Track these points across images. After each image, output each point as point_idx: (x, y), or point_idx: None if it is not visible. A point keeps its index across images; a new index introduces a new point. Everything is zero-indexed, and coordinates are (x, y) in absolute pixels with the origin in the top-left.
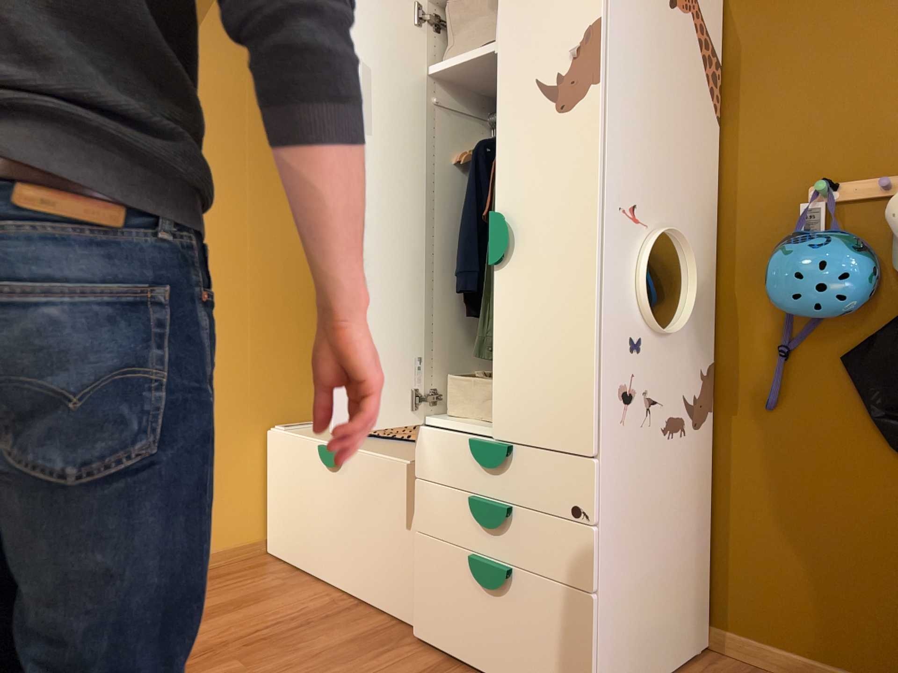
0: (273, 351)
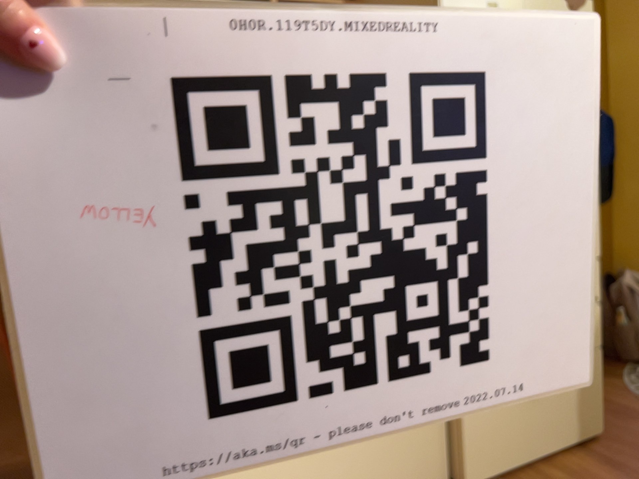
0: None
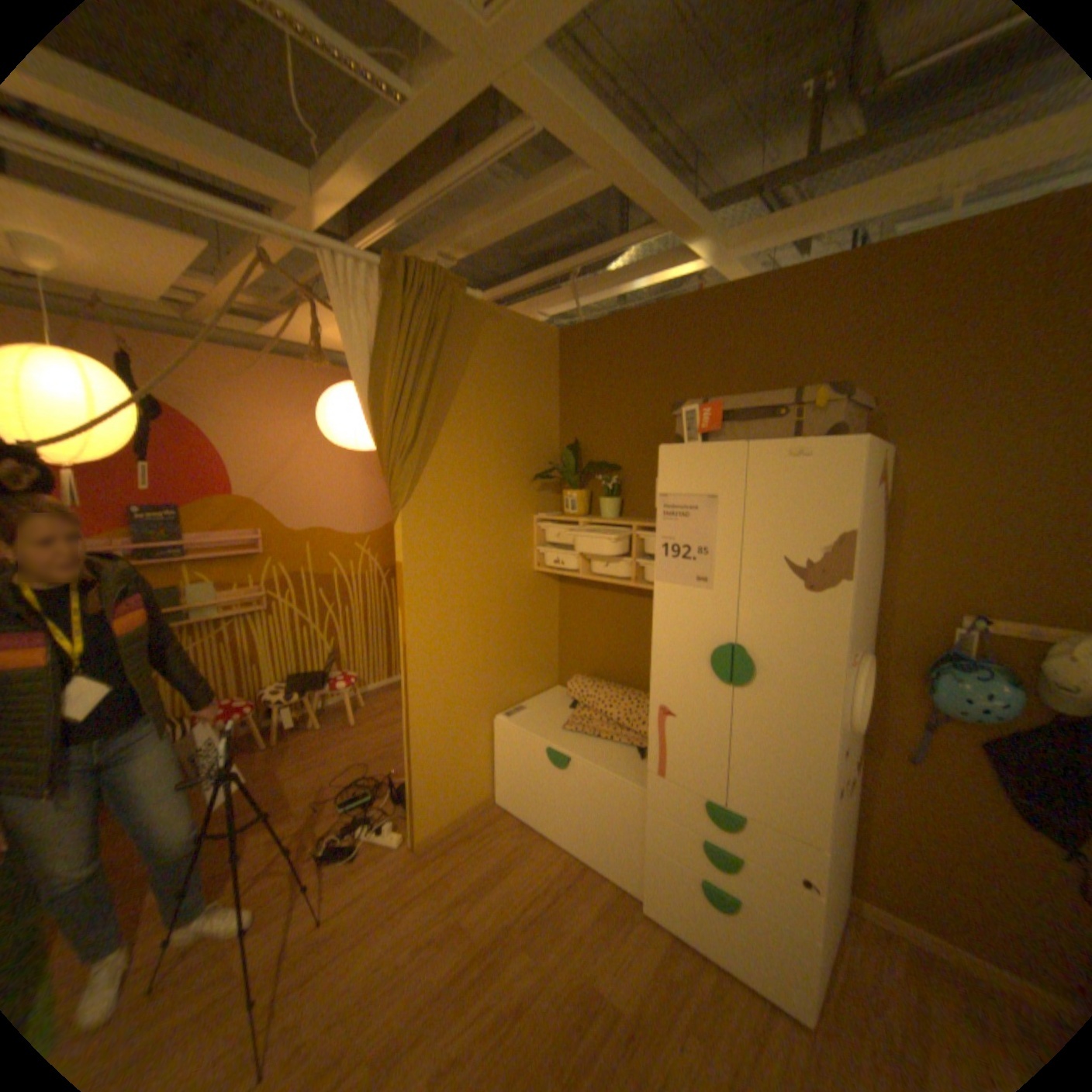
0: (496, 660)
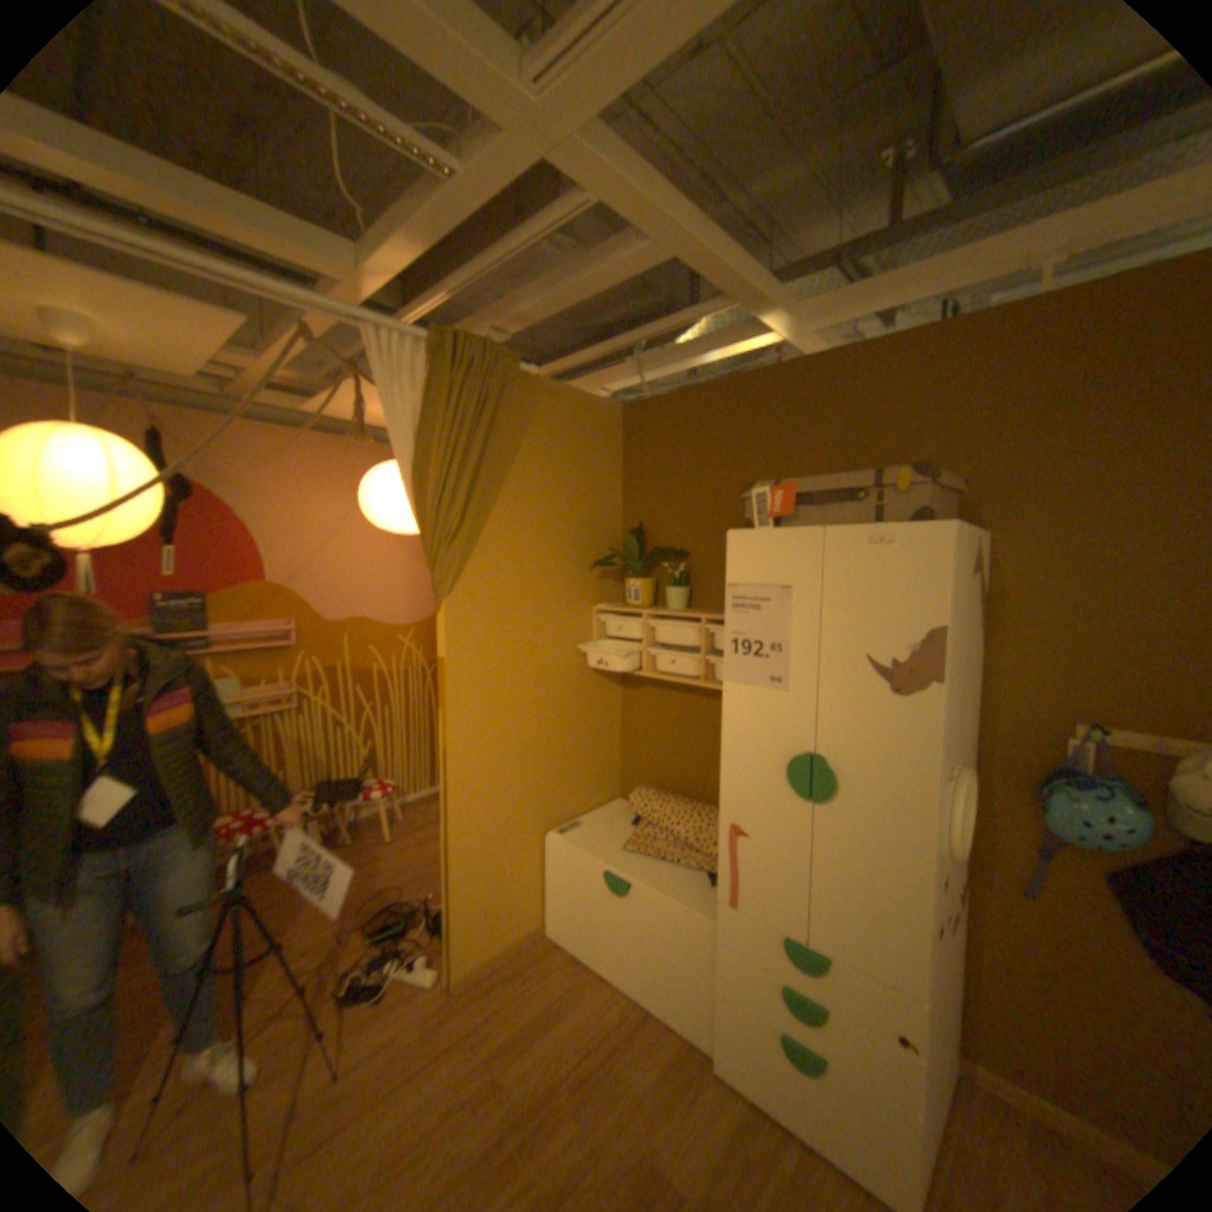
0: (549, 768)
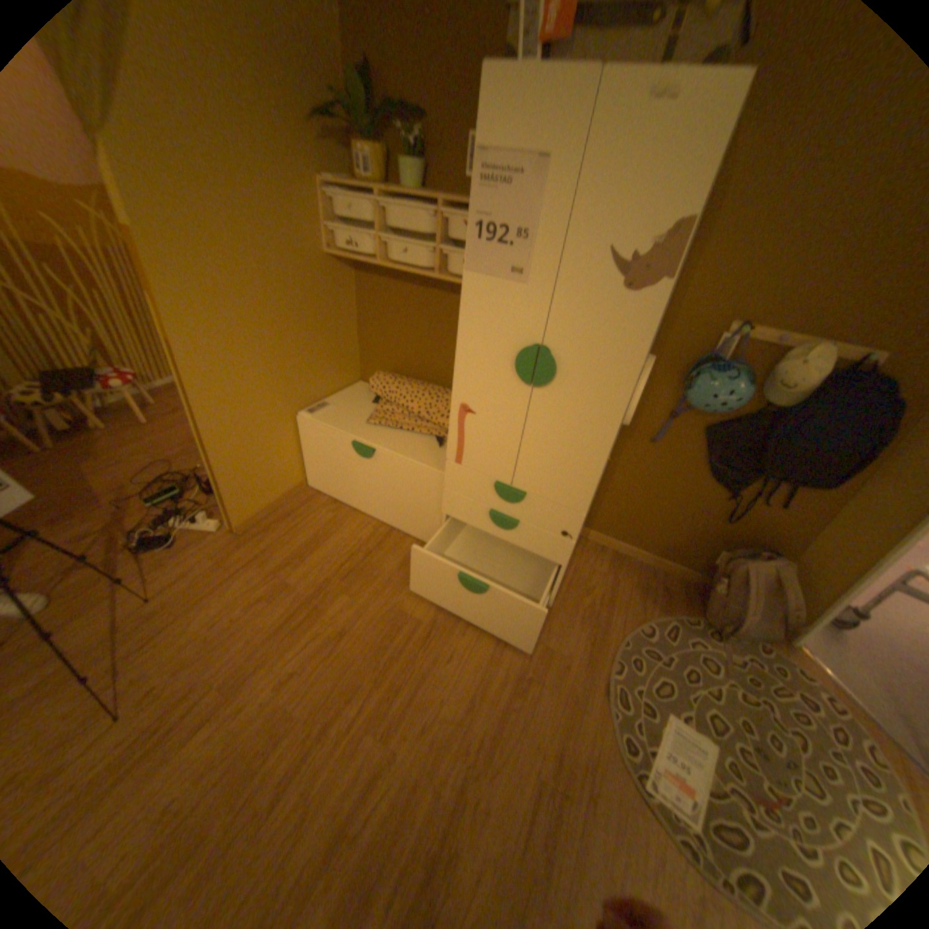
0: (291, 358)
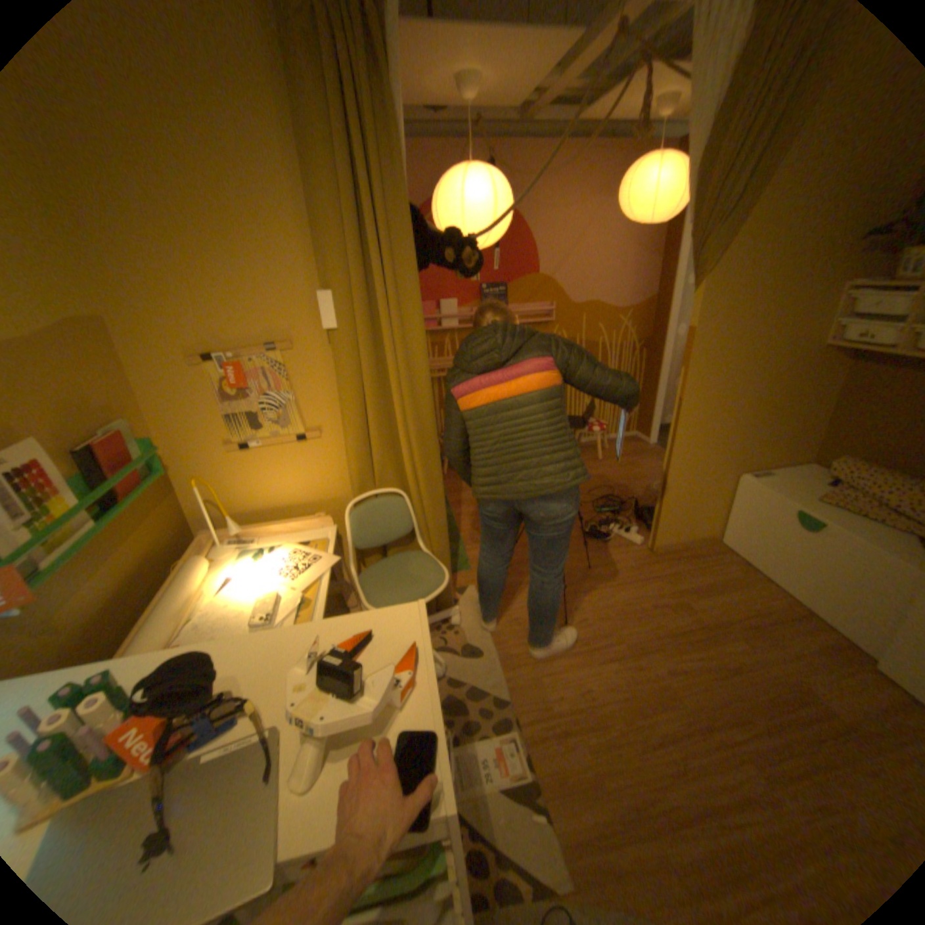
0: (756, 427)
